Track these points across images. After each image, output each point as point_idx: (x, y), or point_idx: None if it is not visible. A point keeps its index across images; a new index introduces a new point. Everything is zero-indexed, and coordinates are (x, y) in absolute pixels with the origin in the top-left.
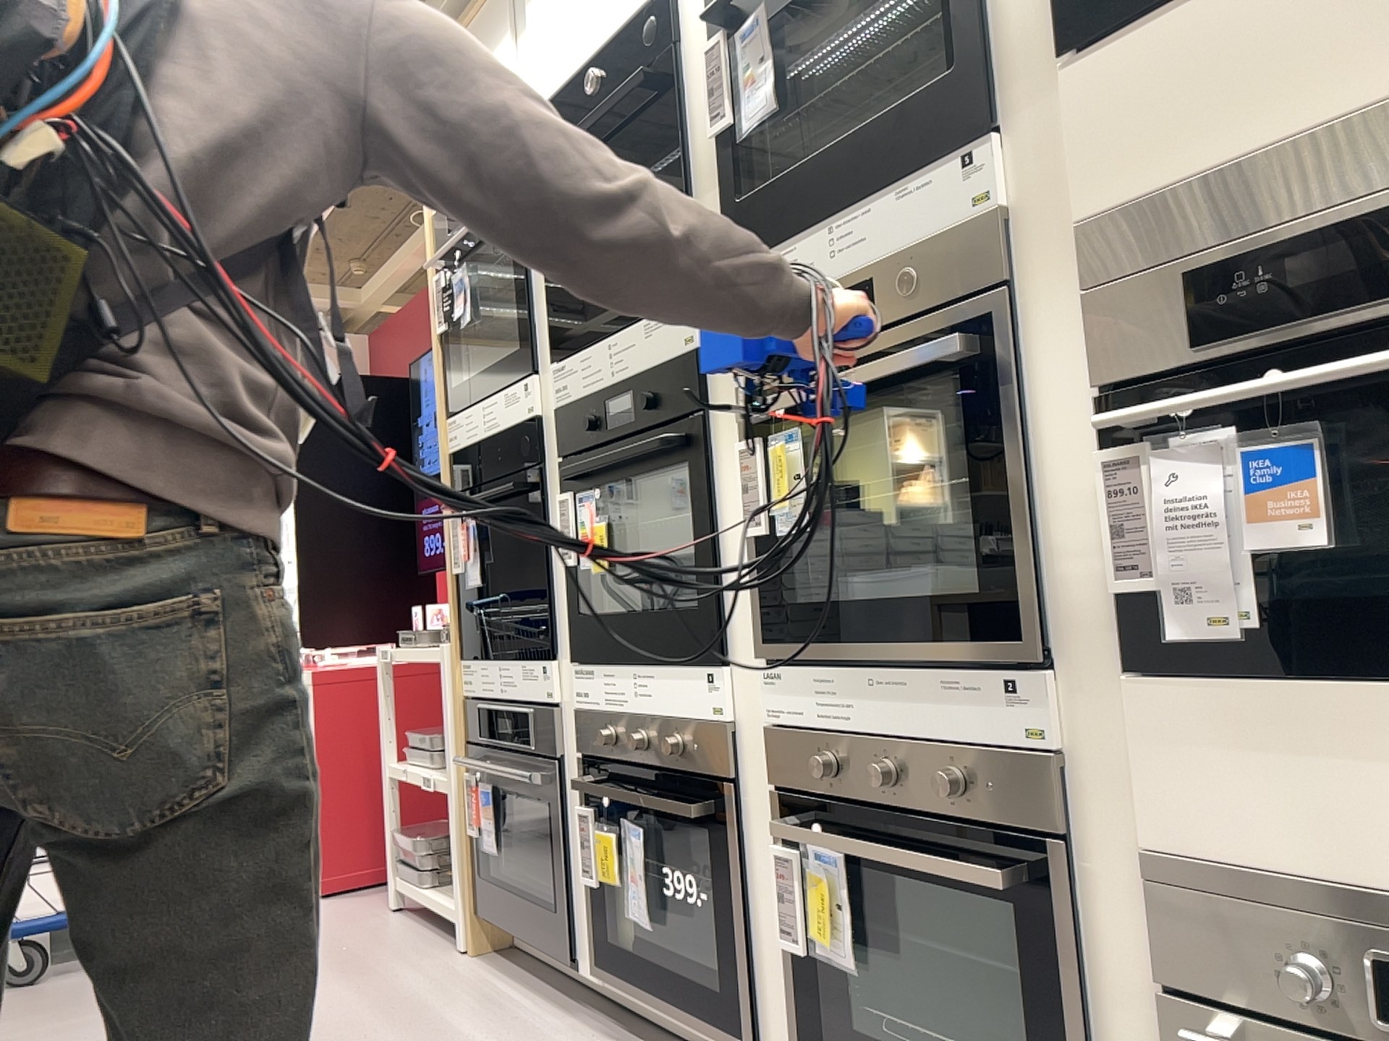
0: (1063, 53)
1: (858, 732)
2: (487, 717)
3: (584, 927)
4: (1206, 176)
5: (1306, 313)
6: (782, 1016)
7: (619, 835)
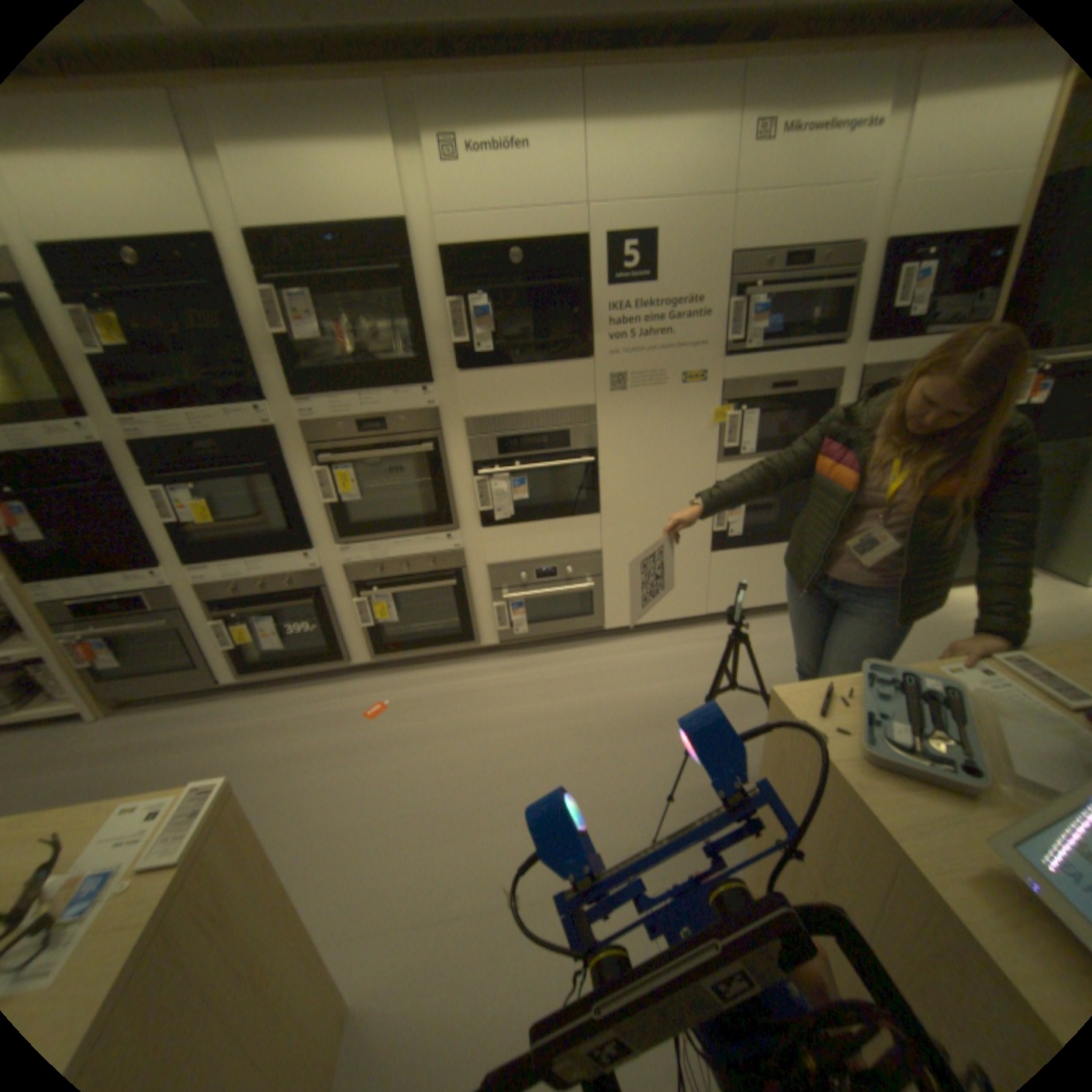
0: (459, 370)
1: (389, 559)
2: (83, 609)
3: (221, 667)
4: (500, 416)
5: (523, 452)
6: (359, 647)
7: (243, 626)
